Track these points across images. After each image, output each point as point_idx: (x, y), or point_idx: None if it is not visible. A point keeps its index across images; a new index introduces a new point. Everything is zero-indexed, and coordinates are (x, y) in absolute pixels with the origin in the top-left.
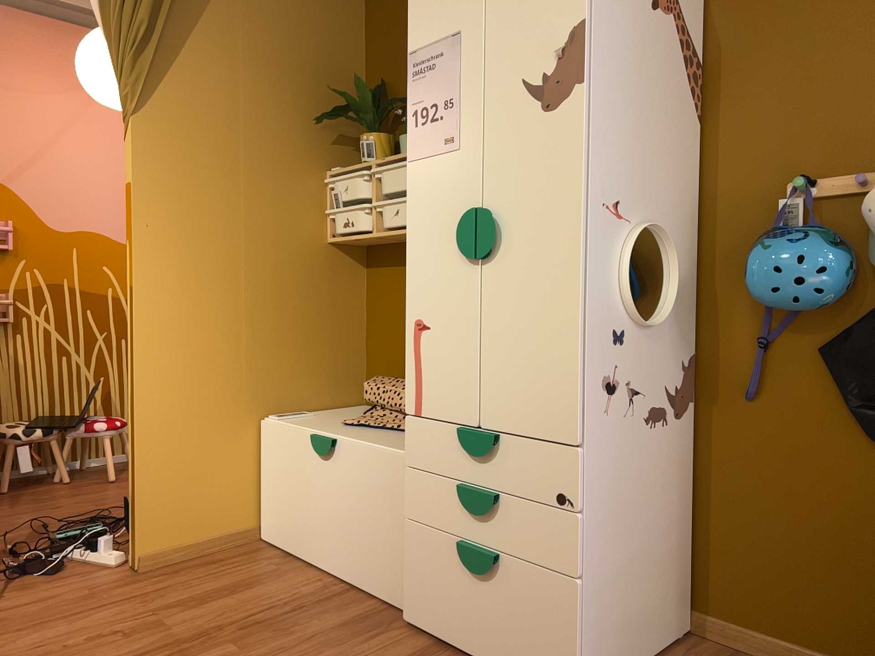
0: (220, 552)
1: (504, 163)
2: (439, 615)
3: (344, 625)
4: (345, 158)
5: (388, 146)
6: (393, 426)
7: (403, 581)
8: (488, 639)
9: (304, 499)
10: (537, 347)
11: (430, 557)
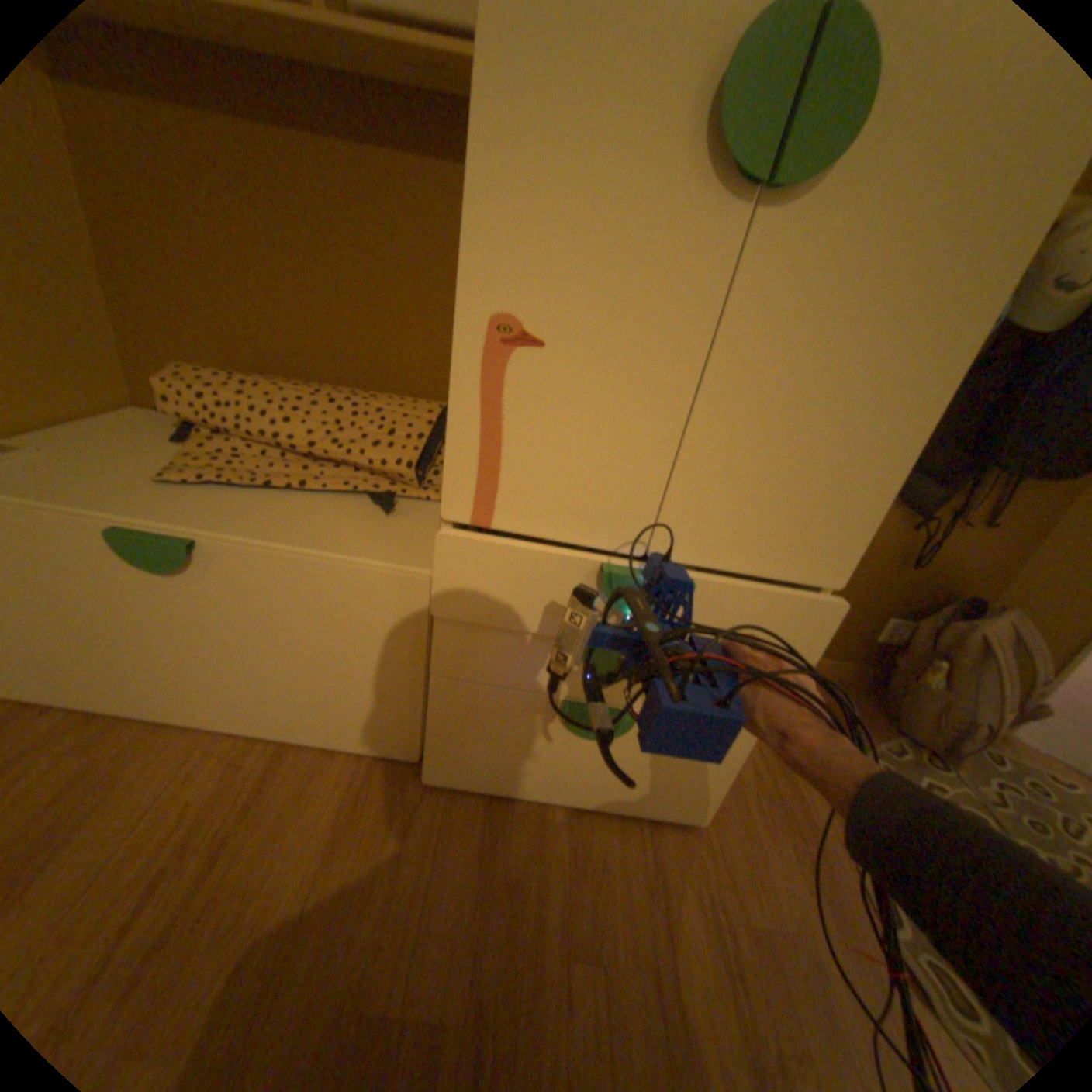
0: None
1: None
2: (501, 773)
3: (337, 839)
4: None
5: None
6: (290, 480)
7: (426, 744)
8: (588, 786)
9: (116, 636)
10: (826, 431)
11: (490, 717)
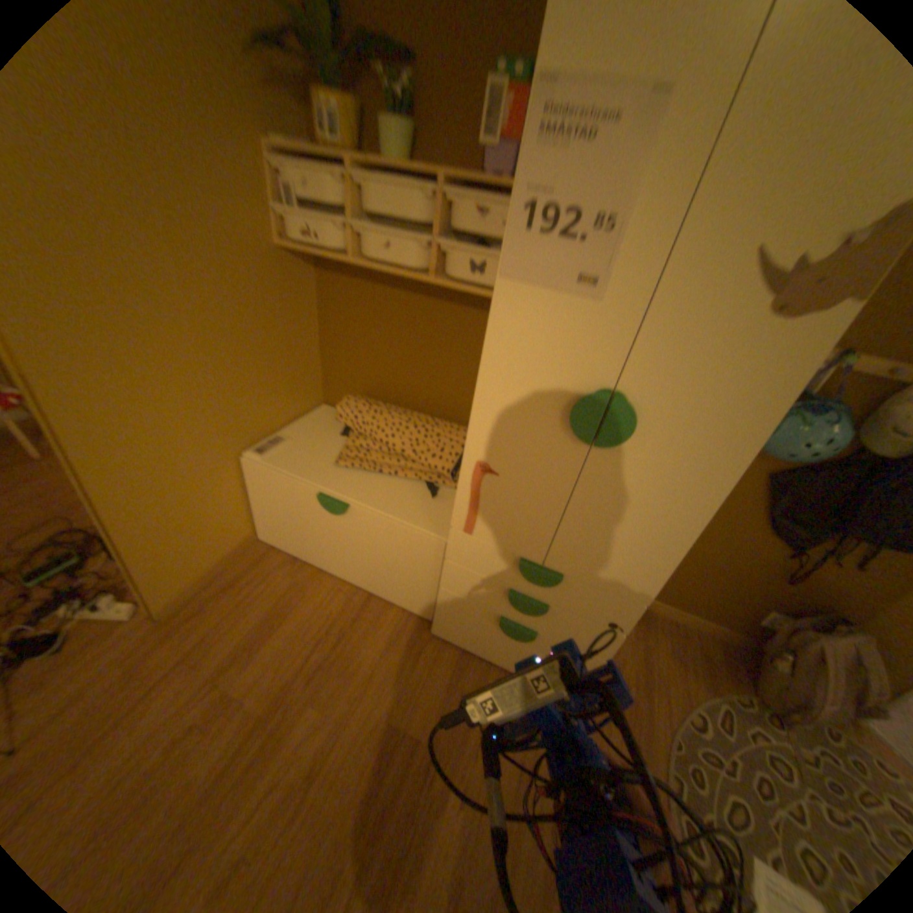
0: (231, 567)
1: (670, 352)
2: (469, 640)
3: (389, 648)
4: (281, 112)
5: (355, 118)
6: (390, 469)
7: (435, 616)
8: (513, 661)
9: (311, 531)
10: (633, 536)
11: (465, 613)
